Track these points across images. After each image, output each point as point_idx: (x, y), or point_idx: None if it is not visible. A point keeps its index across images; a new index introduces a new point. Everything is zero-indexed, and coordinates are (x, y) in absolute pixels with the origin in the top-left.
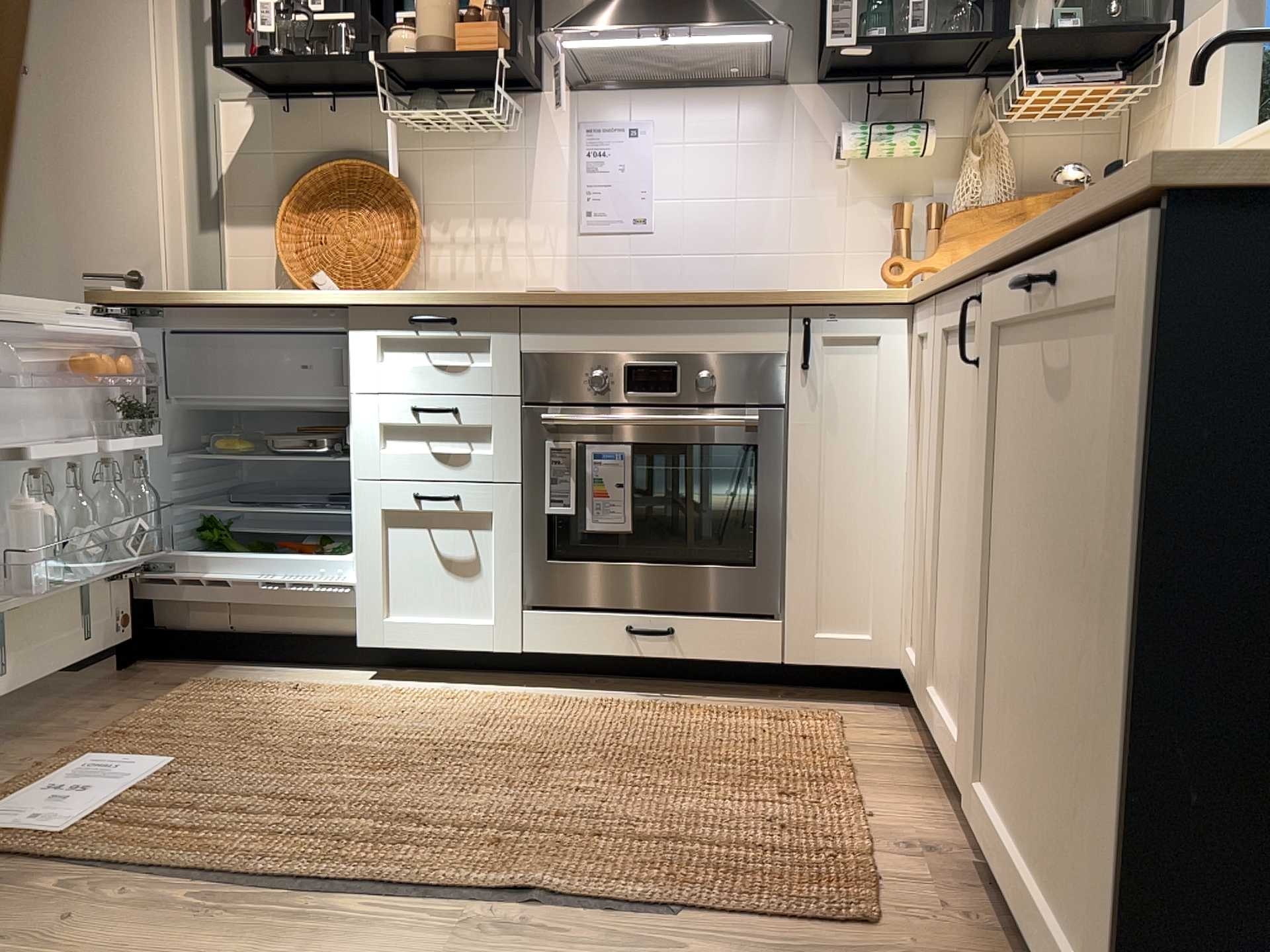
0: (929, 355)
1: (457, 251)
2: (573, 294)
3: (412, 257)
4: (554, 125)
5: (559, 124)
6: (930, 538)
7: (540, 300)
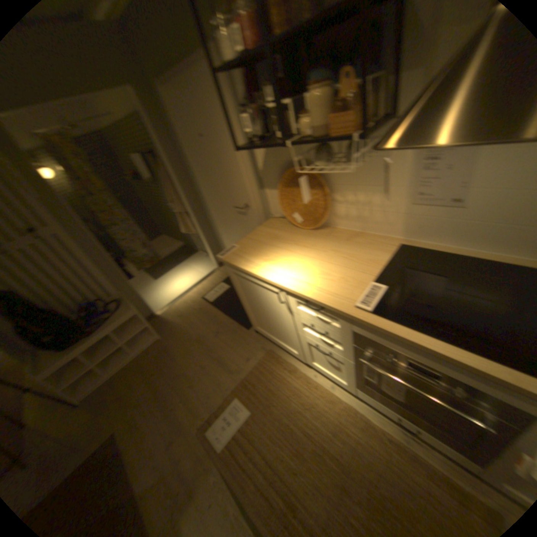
0: None
1: (347, 205)
2: (377, 326)
3: (325, 212)
4: None
5: None
6: None
7: (358, 321)
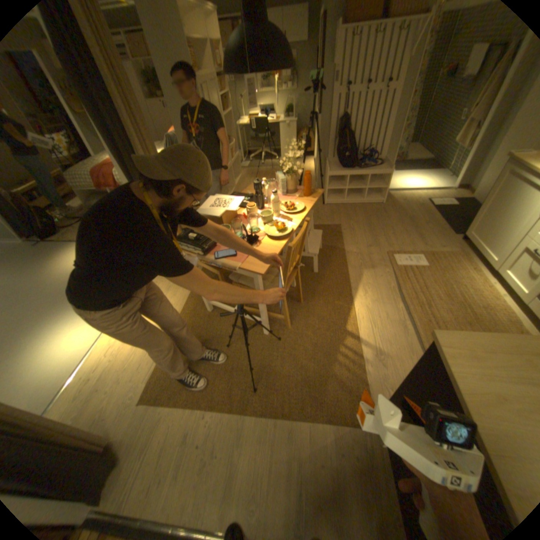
0: None
1: None
2: None
3: None
4: None
5: None
6: None
7: None
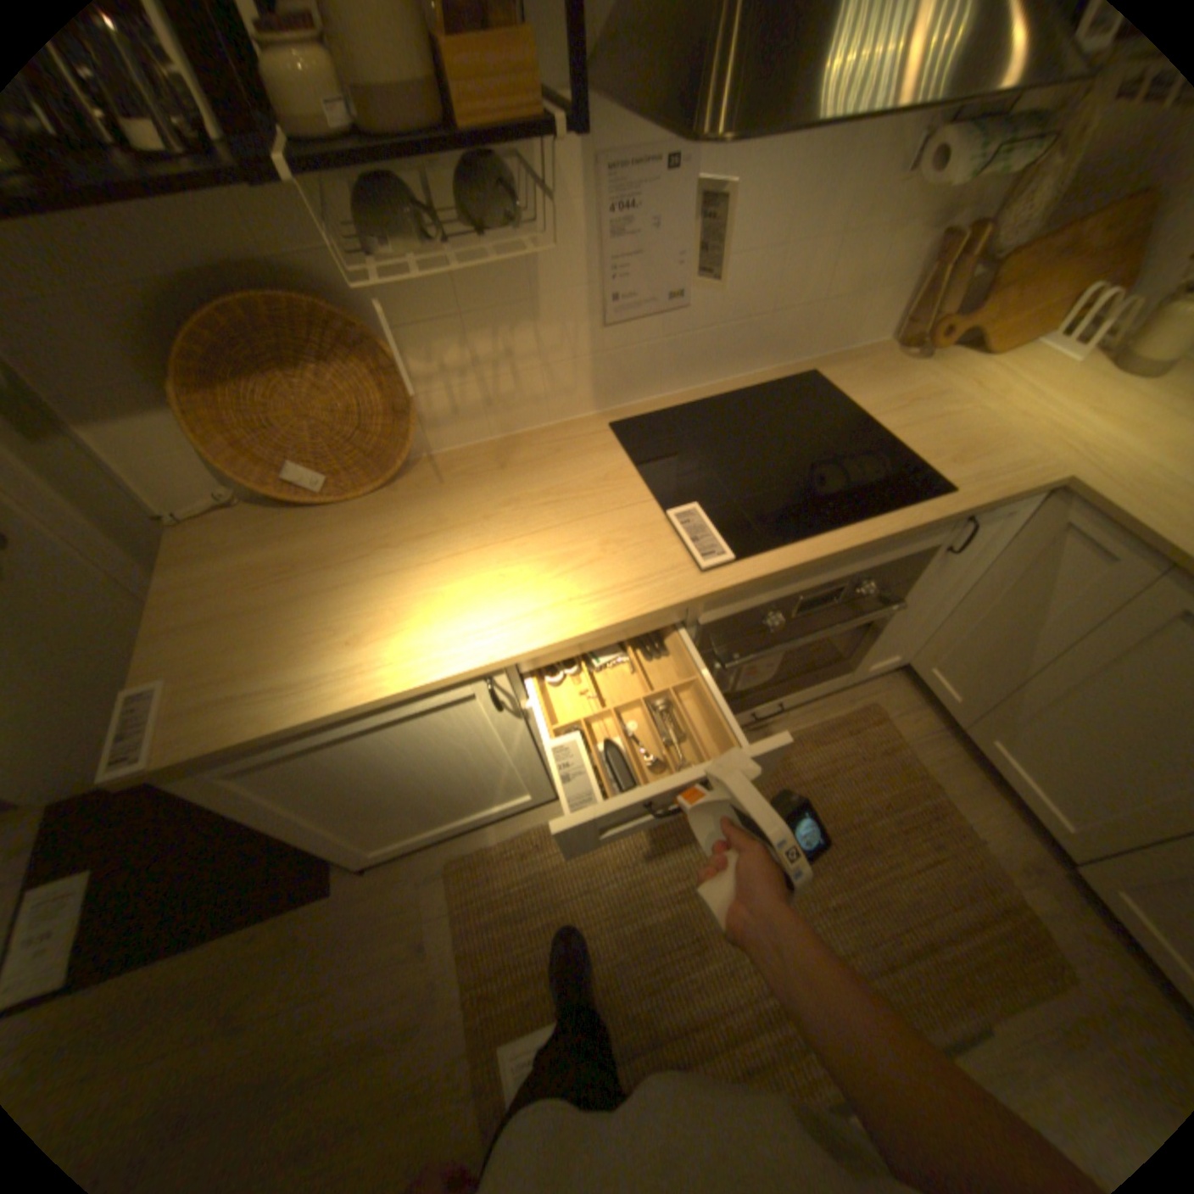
0: (1079, 547)
1: (454, 378)
2: (769, 570)
3: (414, 418)
4: (562, 158)
5: (569, 155)
6: (1028, 675)
7: (734, 588)
